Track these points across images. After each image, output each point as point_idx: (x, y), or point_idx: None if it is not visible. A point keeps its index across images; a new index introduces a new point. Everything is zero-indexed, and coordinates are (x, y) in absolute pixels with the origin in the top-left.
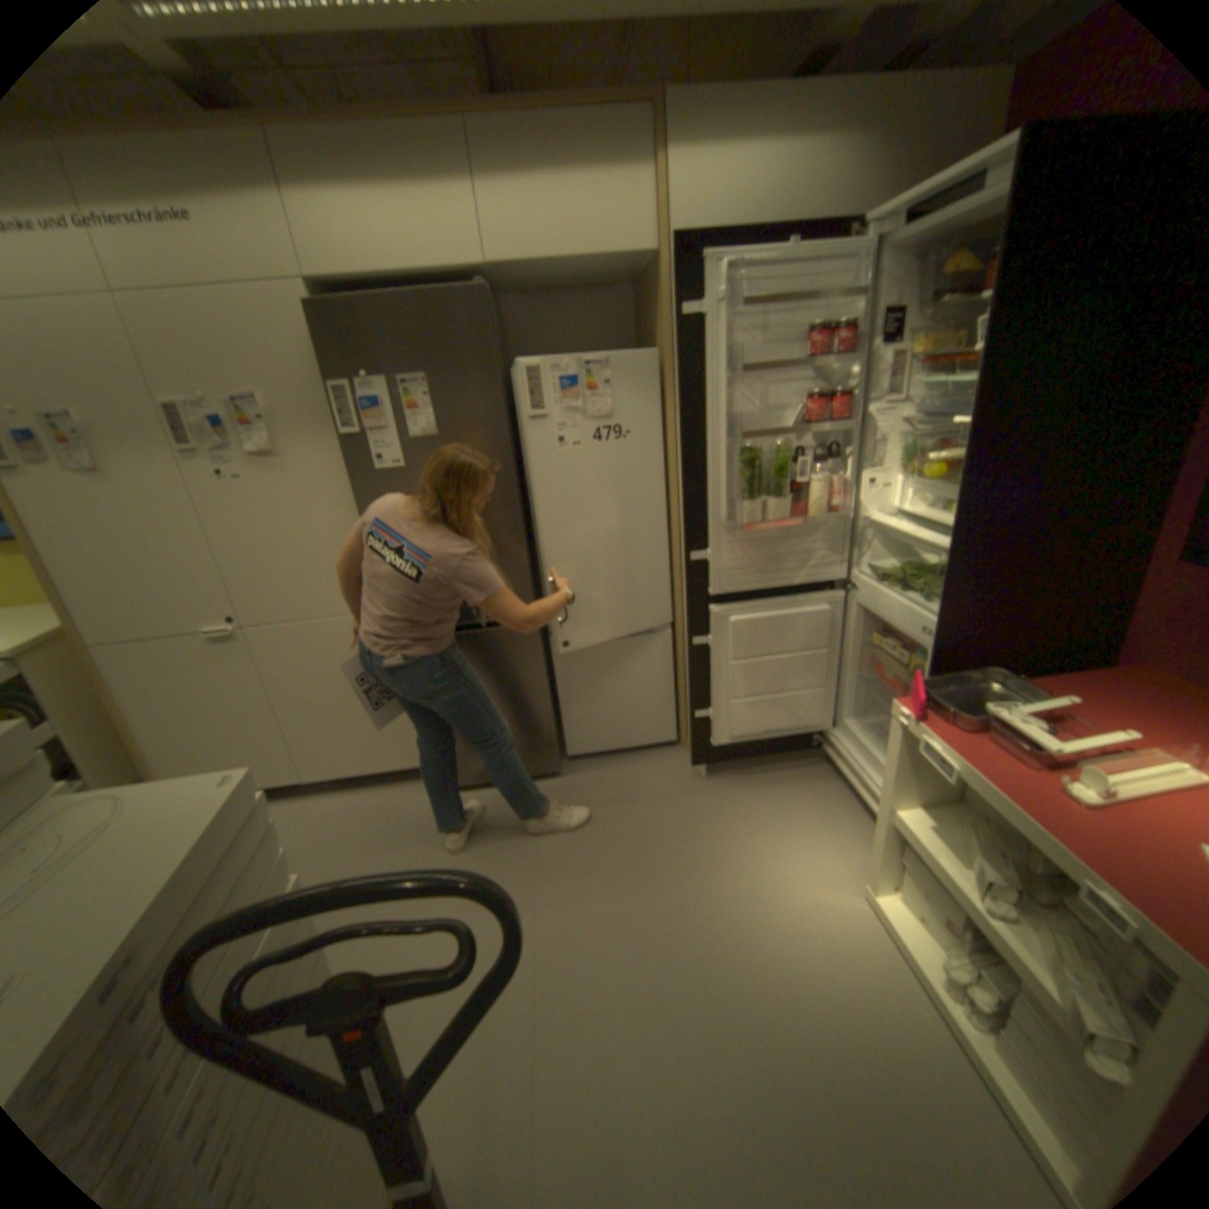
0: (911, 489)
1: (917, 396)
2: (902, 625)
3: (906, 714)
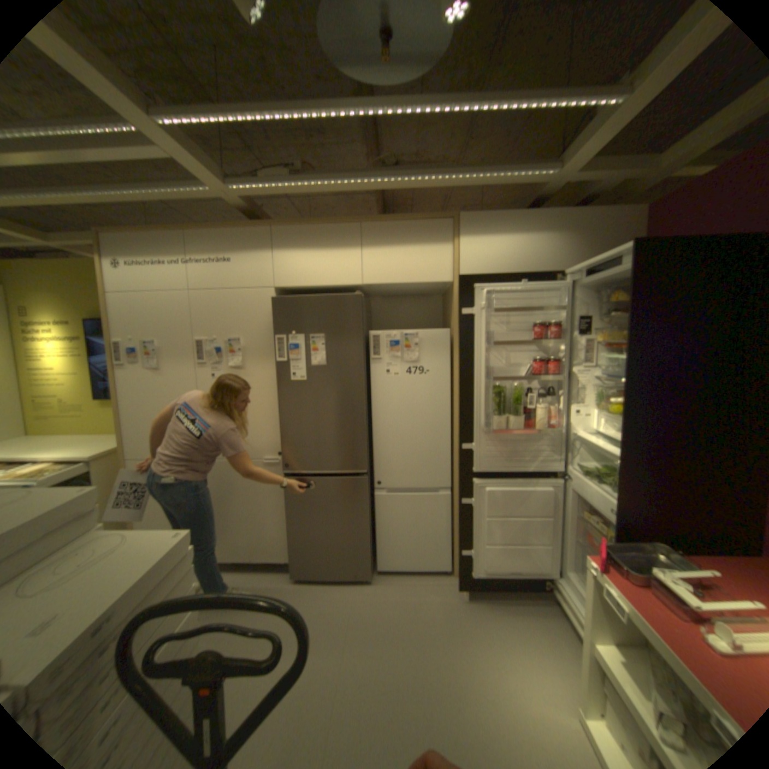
0: (603, 419)
1: (603, 365)
2: (599, 507)
3: (595, 568)
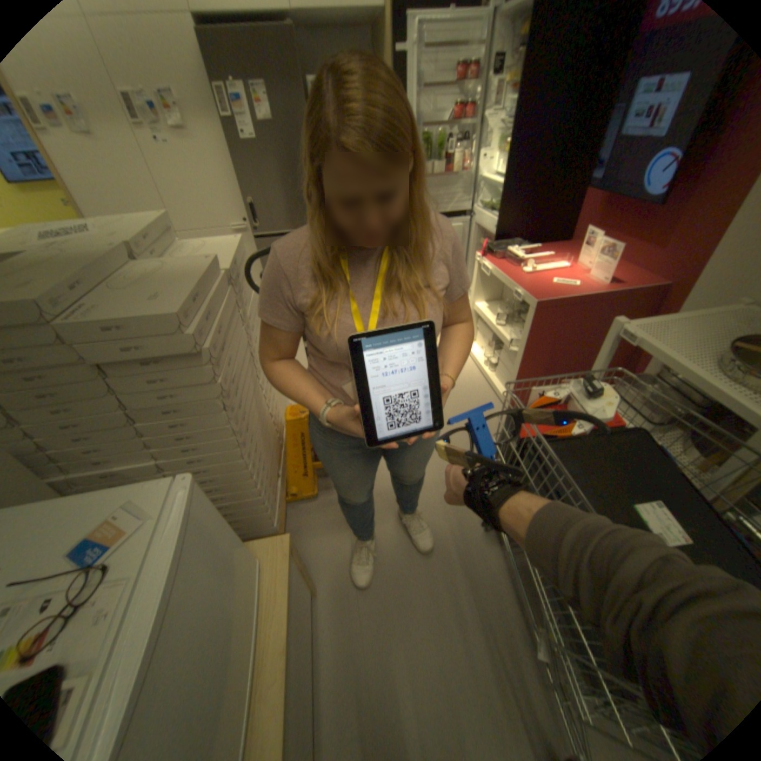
0: (502, 160)
1: (508, 108)
2: (489, 228)
3: (479, 256)
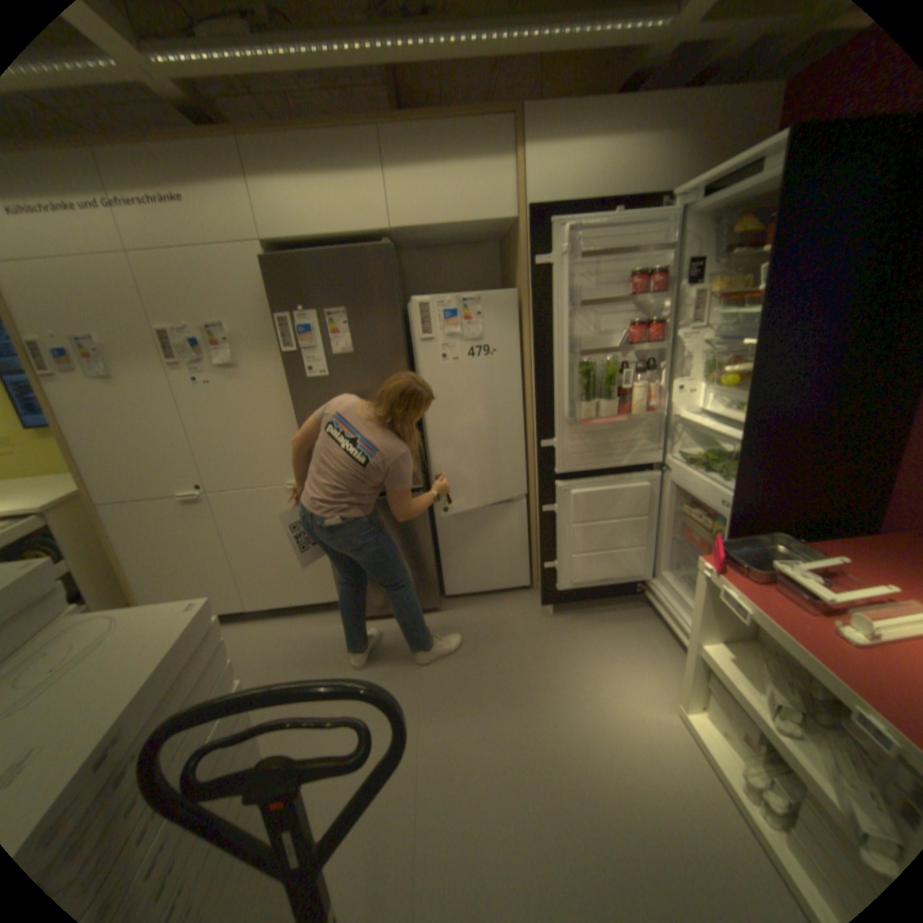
0: (712, 393)
1: (715, 324)
2: (706, 499)
3: (709, 569)
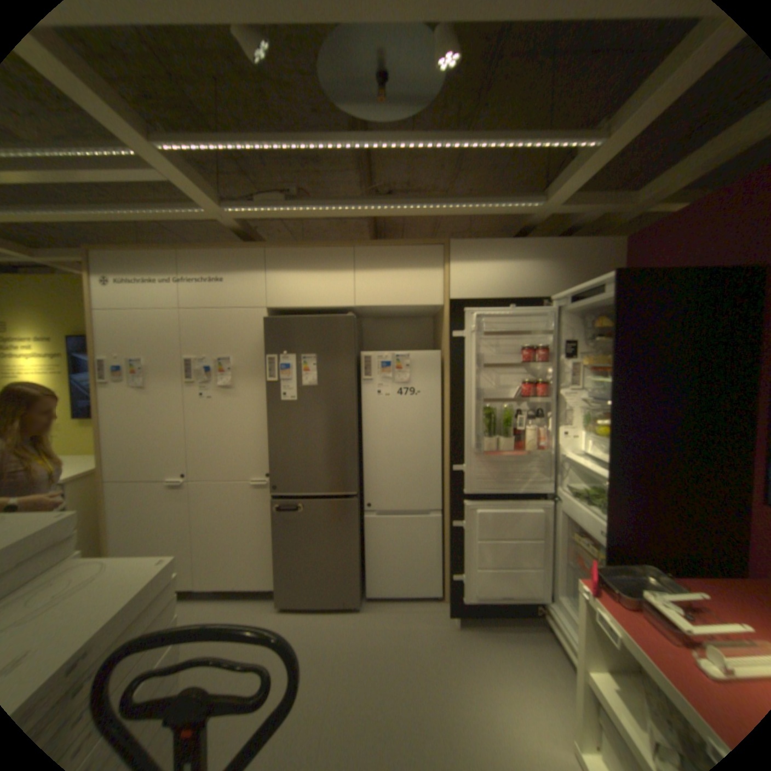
0: (591, 440)
1: (590, 388)
2: (589, 529)
3: (587, 592)
